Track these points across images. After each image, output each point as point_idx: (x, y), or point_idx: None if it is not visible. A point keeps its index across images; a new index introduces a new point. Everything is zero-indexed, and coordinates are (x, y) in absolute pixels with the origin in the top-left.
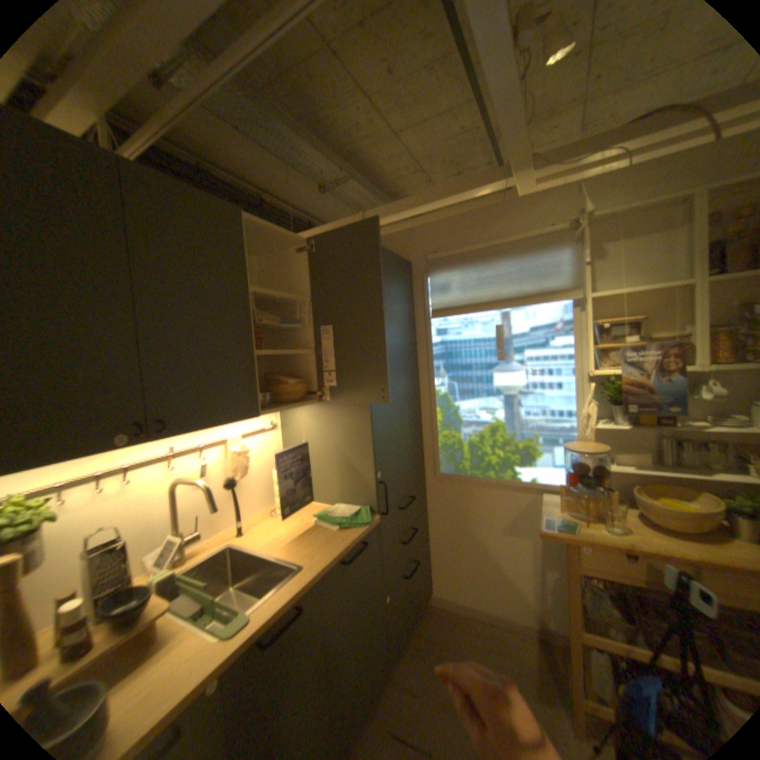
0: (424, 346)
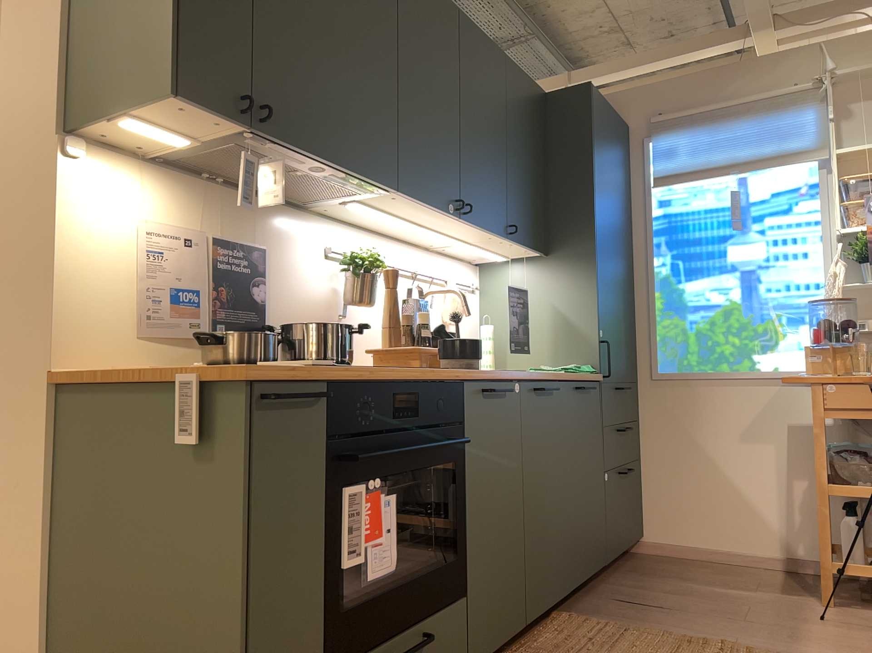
0: (642, 220)
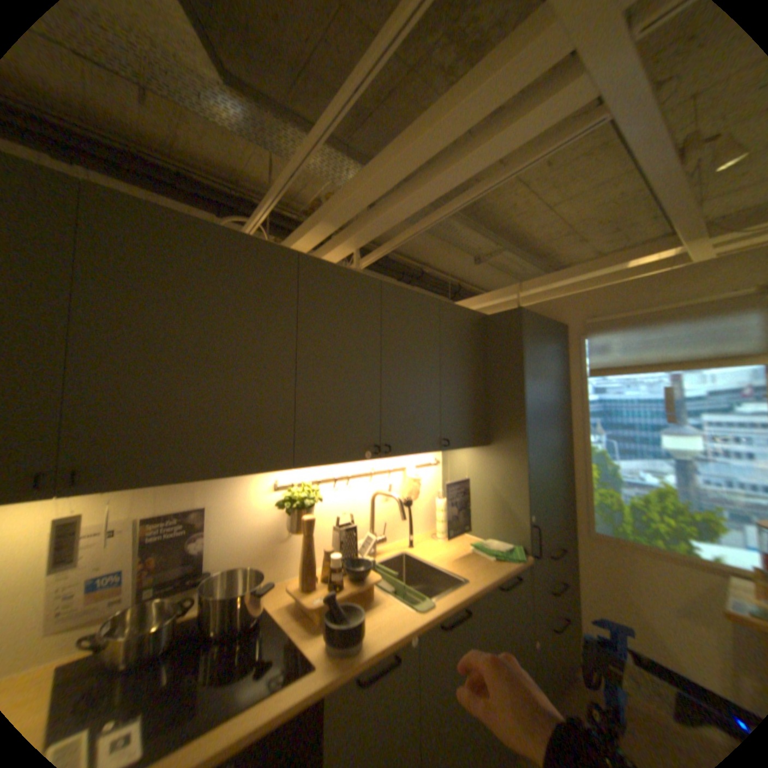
0: (580, 402)
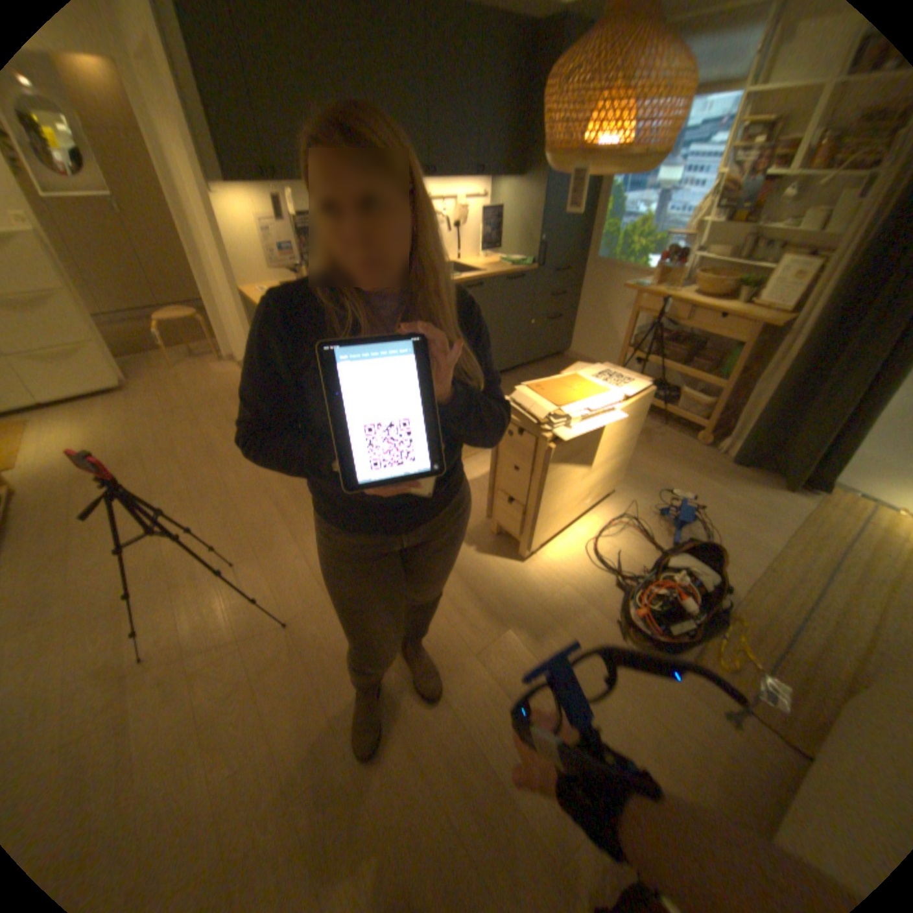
0: None
